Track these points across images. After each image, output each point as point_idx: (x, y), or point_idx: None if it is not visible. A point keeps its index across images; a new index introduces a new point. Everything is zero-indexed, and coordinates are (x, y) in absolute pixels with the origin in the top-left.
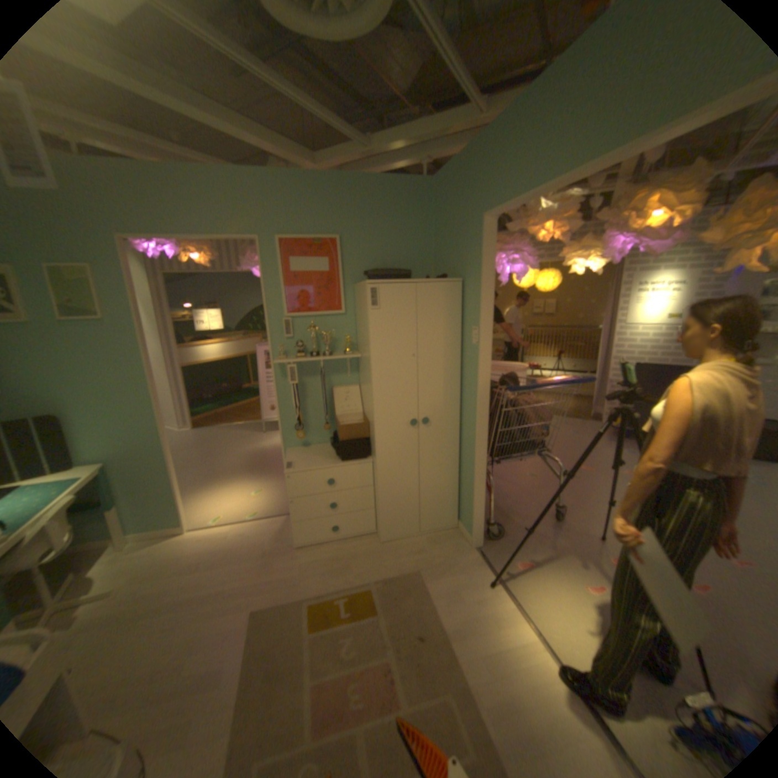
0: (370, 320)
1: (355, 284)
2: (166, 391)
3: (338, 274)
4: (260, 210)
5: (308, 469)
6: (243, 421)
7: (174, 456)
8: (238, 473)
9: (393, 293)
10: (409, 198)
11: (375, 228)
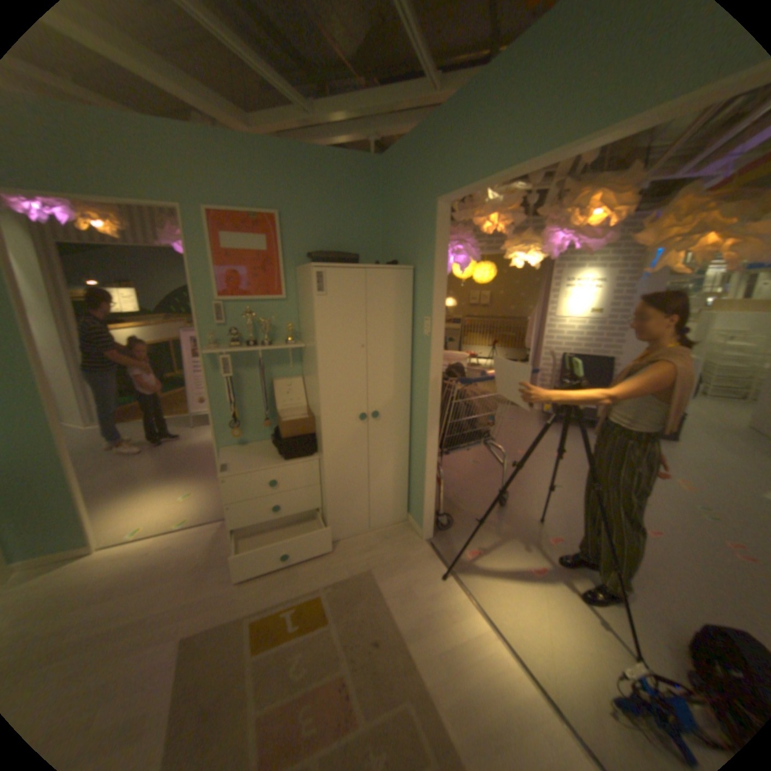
0: (317, 307)
1: (299, 267)
2: (69, 382)
3: (279, 254)
4: (184, 173)
5: (247, 471)
6: (169, 415)
7: (82, 457)
8: (163, 475)
9: (343, 278)
10: (357, 176)
11: (321, 206)
